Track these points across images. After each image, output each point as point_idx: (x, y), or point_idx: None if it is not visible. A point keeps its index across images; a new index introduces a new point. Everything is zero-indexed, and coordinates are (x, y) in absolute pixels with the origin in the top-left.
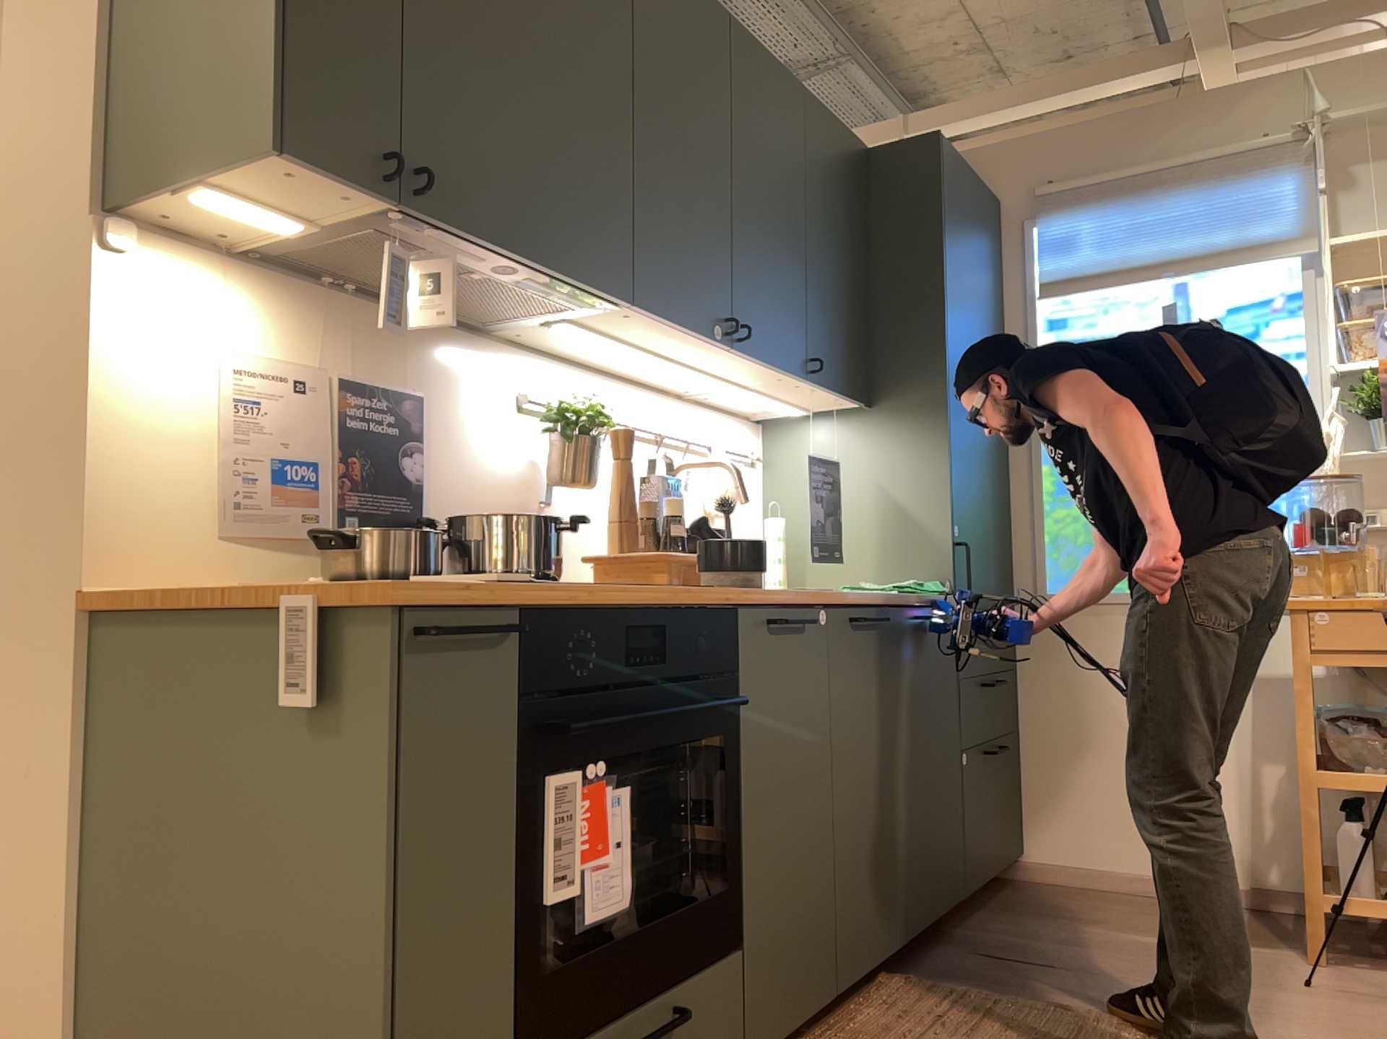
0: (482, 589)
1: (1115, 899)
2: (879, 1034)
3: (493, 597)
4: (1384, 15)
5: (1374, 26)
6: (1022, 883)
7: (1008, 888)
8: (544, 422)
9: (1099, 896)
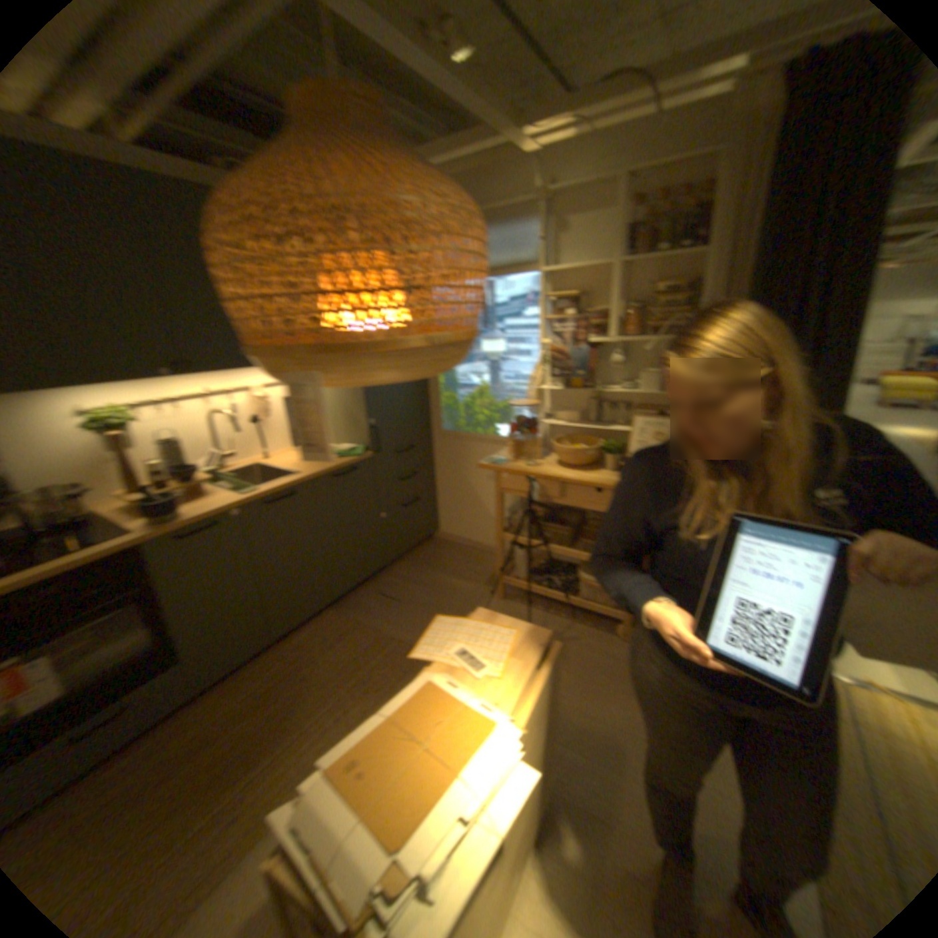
0: None
1: (460, 553)
2: (289, 653)
3: None
4: (594, 106)
5: (580, 118)
6: (435, 541)
7: (425, 545)
8: (77, 428)
9: (456, 551)
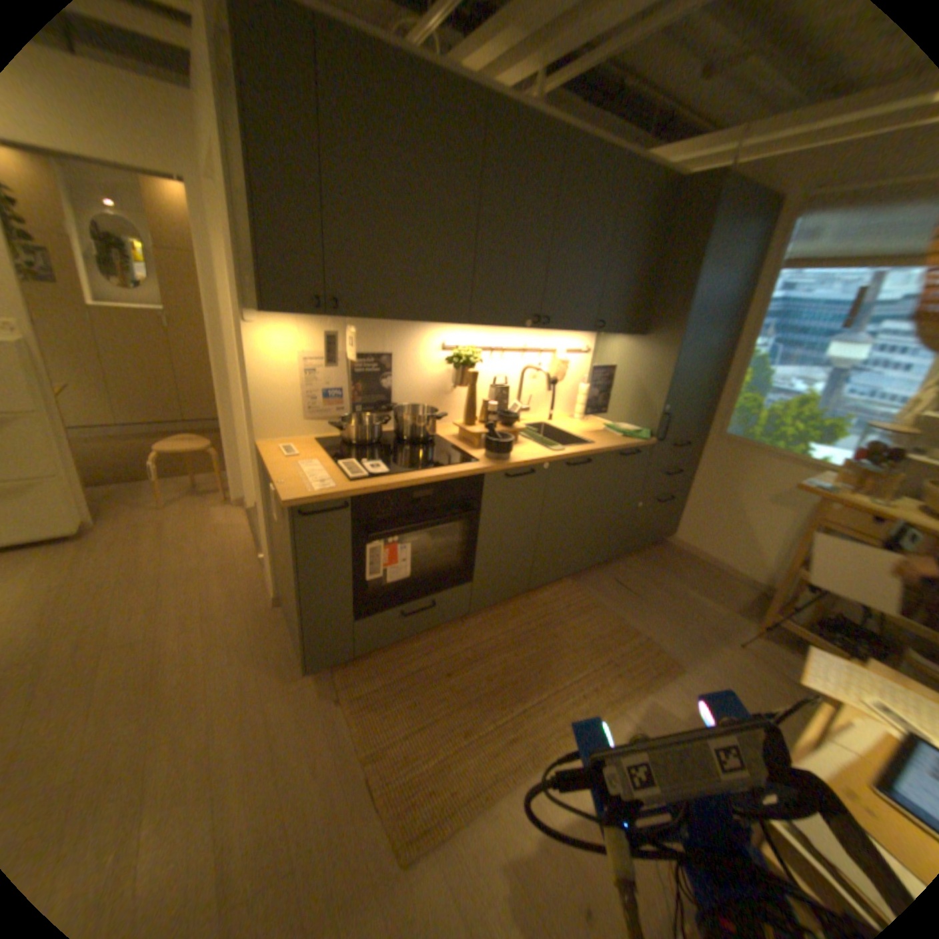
0: (335, 490)
1: (702, 568)
2: (539, 606)
3: (334, 497)
4: None
5: None
6: (669, 545)
7: (659, 547)
8: (446, 361)
9: (696, 564)
